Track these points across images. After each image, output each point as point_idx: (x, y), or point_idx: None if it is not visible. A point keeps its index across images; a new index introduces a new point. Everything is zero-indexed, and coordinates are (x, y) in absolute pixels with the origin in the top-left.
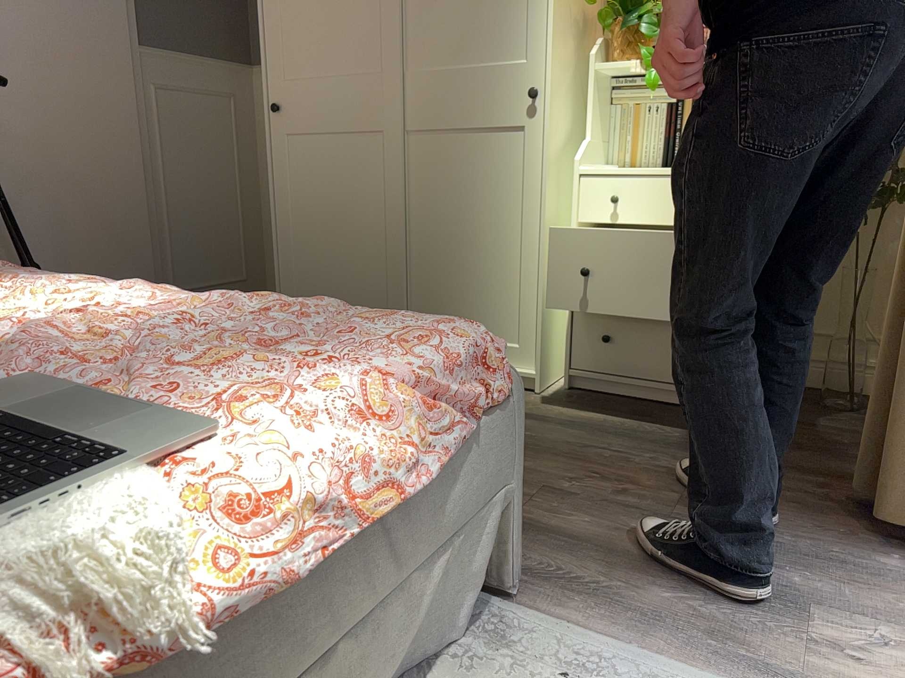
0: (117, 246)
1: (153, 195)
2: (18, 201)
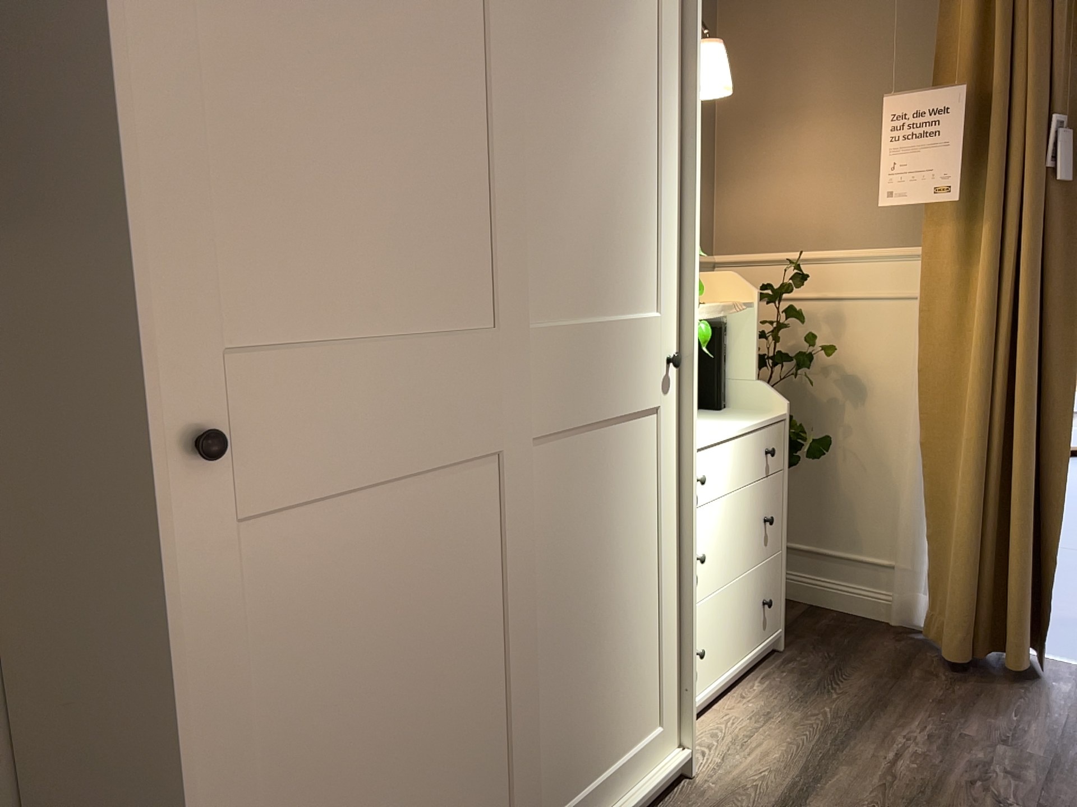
0: None
1: None
2: None
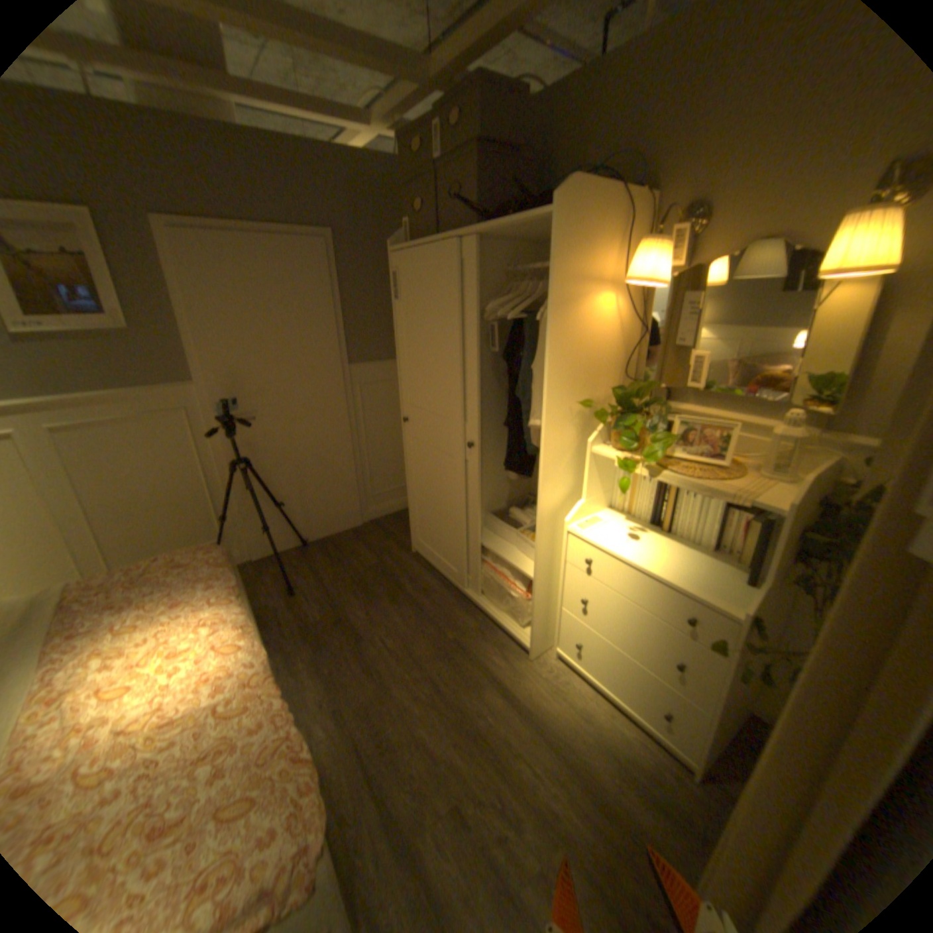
0: (333, 480)
1: (356, 447)
2: (274, 466)
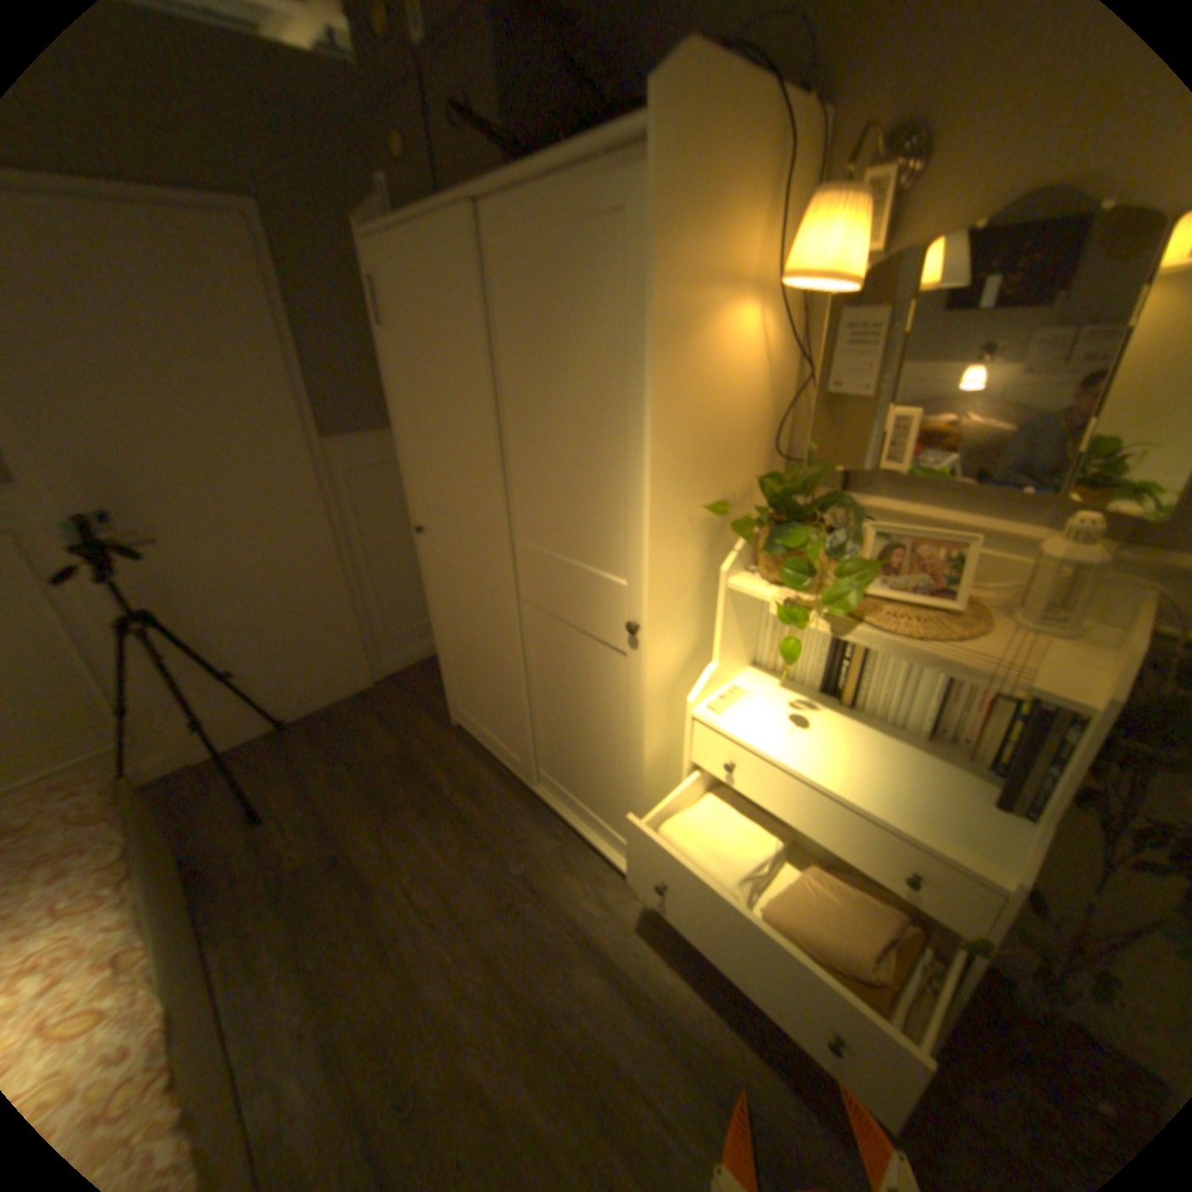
0: (313, 625)
1: (347, 570)
2: (204, 615)
